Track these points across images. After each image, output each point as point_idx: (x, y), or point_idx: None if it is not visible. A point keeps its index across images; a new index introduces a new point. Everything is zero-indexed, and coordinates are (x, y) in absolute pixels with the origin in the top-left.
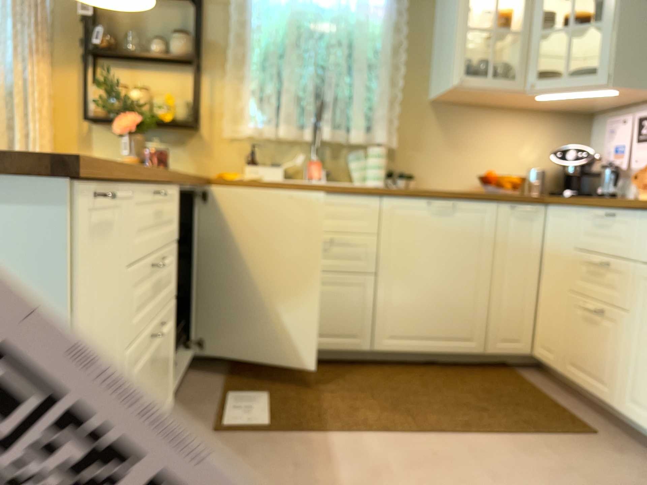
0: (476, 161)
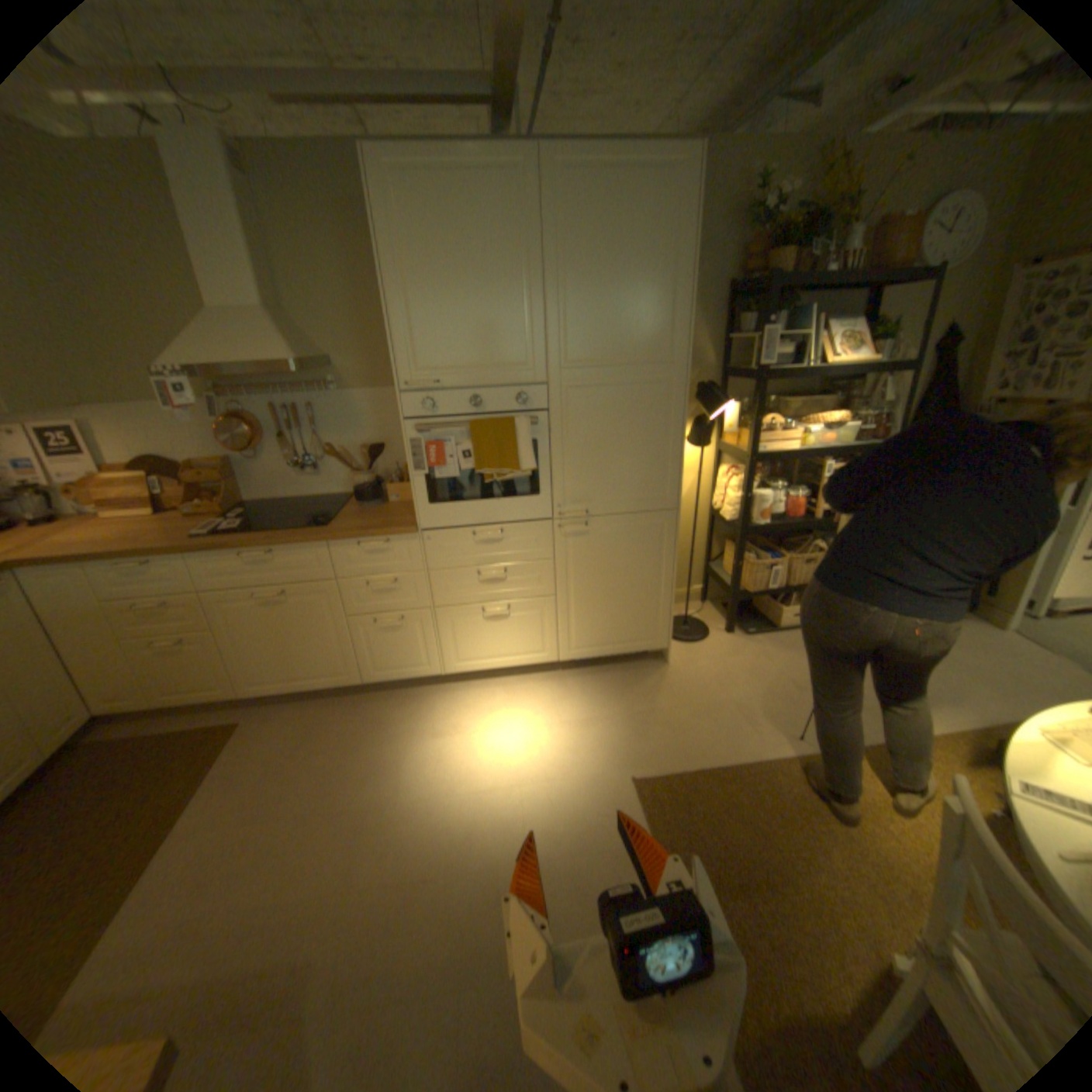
0: None
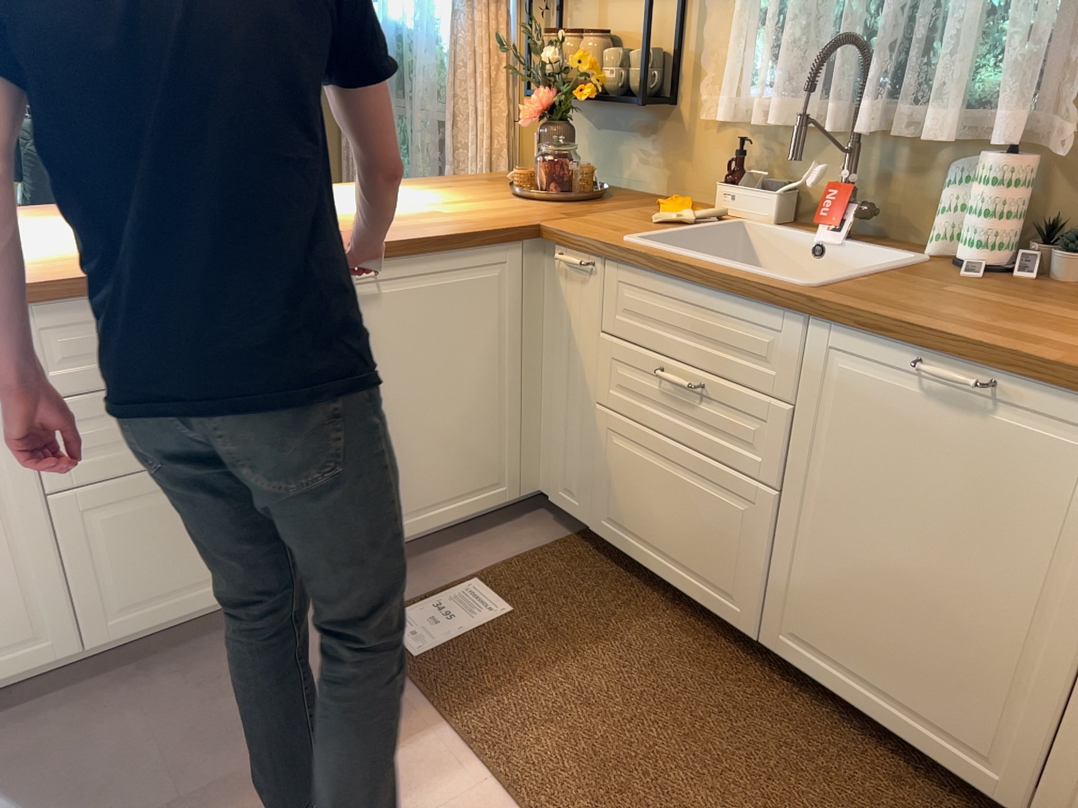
0: None
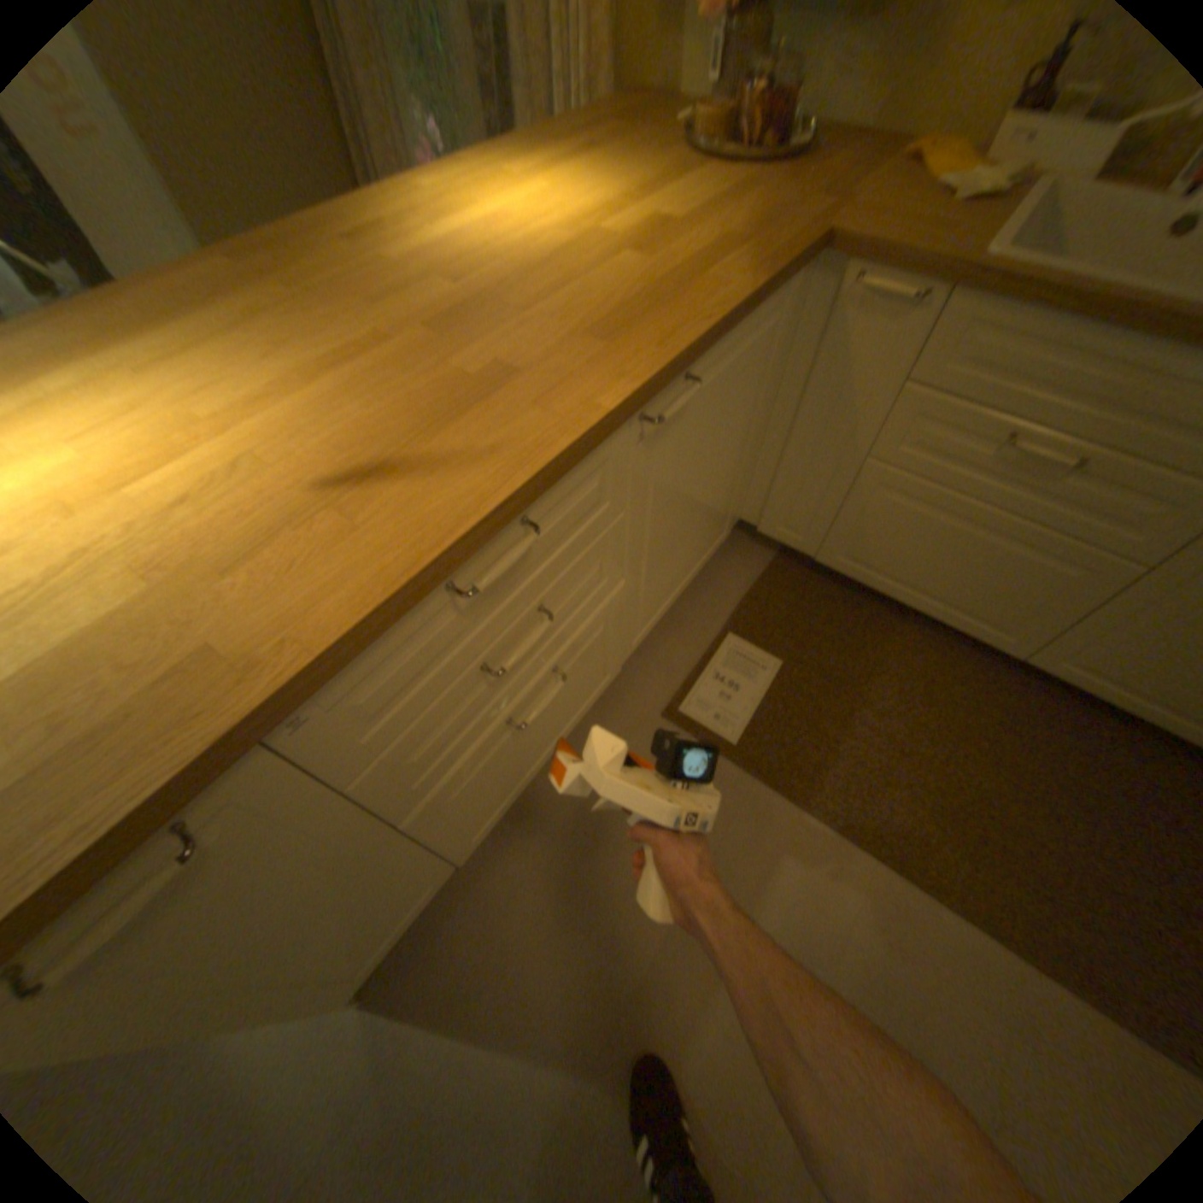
0: None
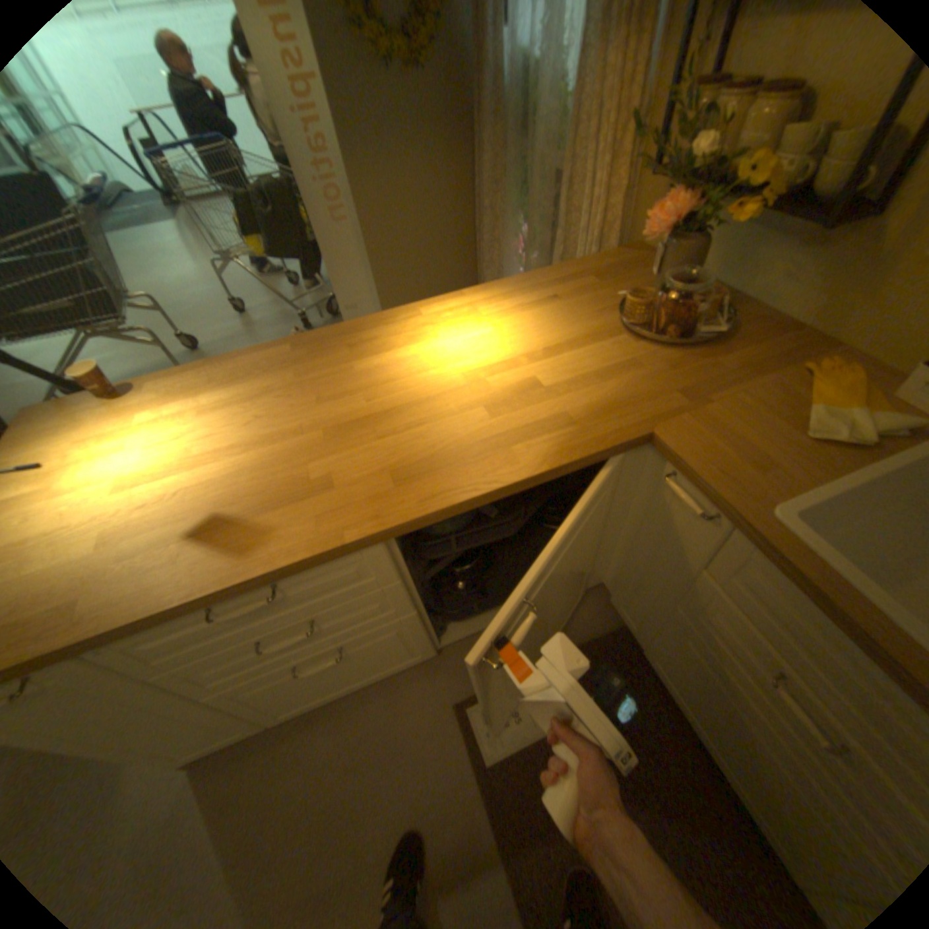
0: None
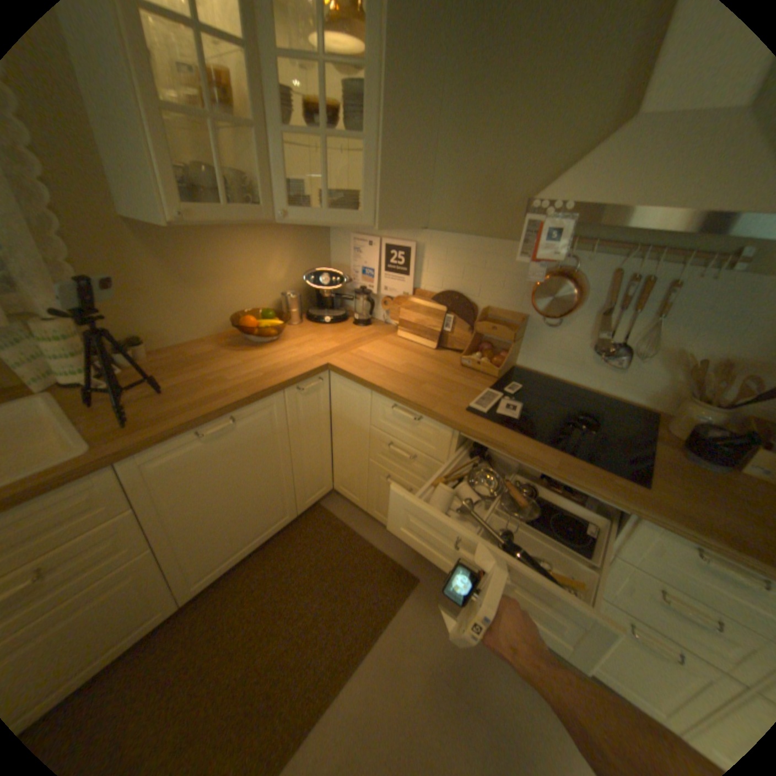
0: (218, 297)
